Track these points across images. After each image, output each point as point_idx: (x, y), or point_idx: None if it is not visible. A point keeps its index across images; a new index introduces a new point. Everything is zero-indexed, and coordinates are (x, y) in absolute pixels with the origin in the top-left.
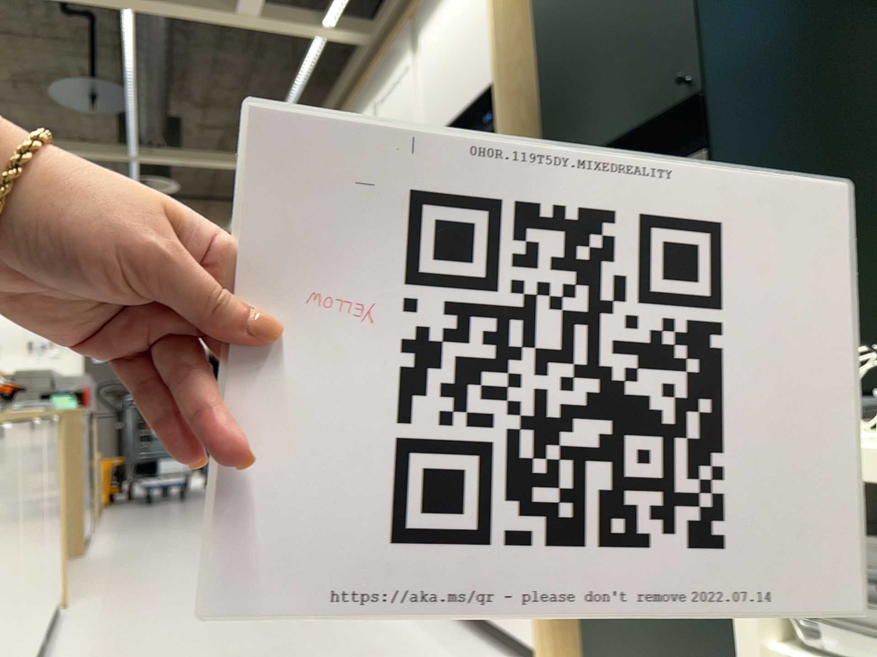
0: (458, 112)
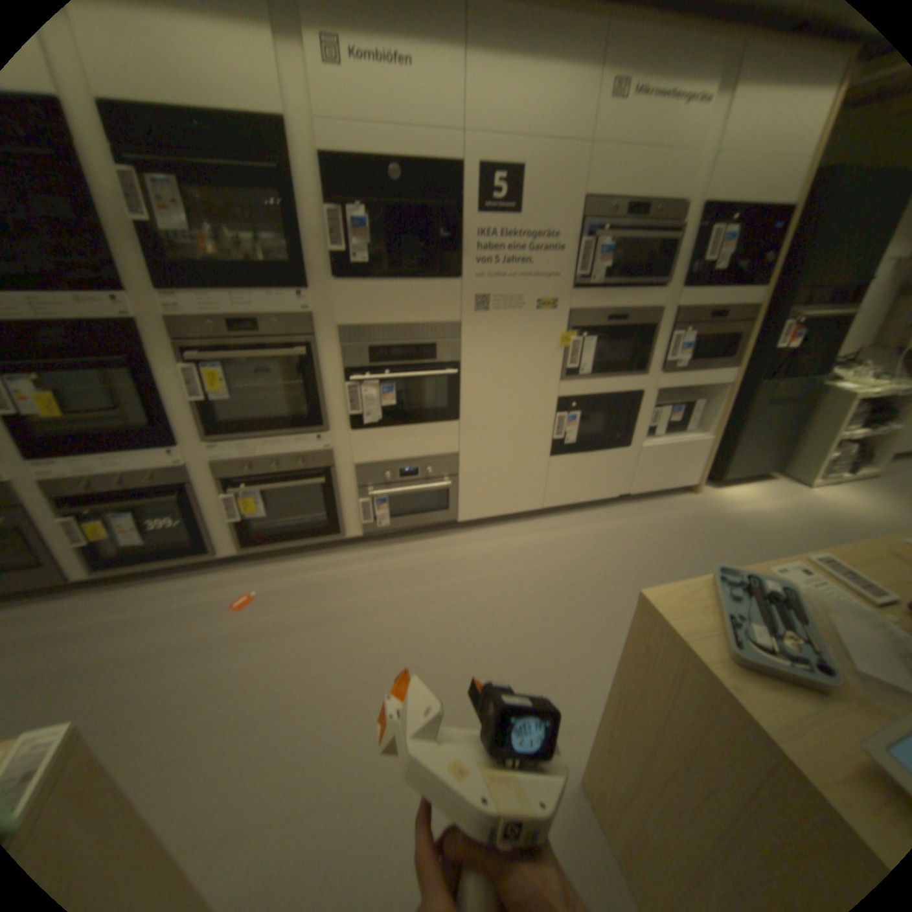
0: (753, 199)
